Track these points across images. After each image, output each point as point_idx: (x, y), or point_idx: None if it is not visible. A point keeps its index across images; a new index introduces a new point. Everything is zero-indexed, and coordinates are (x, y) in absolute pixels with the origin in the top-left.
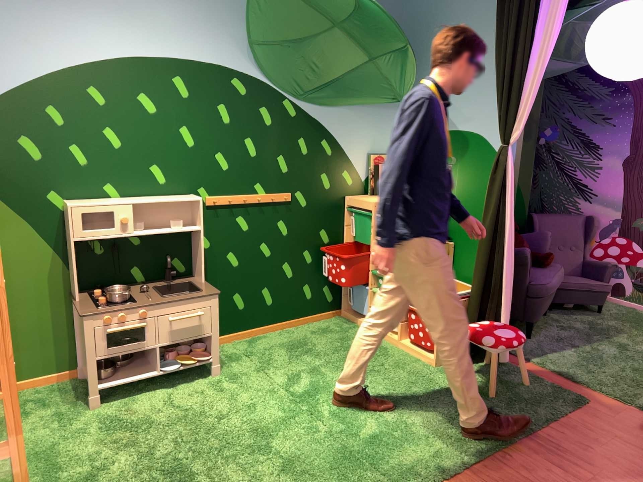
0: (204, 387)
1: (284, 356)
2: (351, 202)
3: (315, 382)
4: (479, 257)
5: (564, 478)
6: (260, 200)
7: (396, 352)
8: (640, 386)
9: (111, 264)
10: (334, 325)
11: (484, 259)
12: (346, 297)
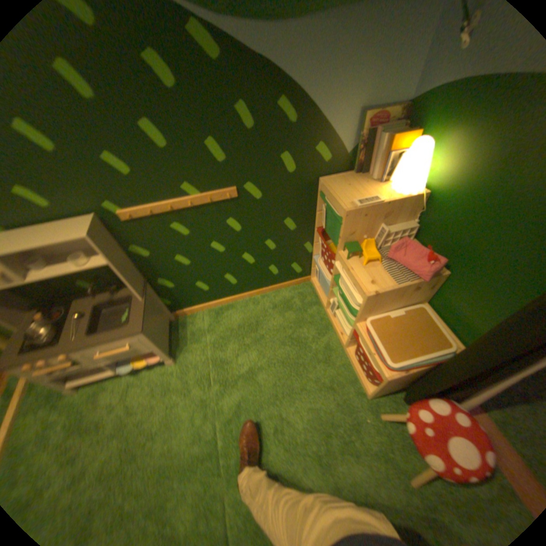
0: (158, 378)
1: (236, 342)
2: (323, 190)
3: (244, 396)
4: (478, 354)
5: None
6: (195, 203)
7: (339, 358)
8: None
9: (51, 282)
10: (298, 297)
11: (484, 365)
12: (314, 269)
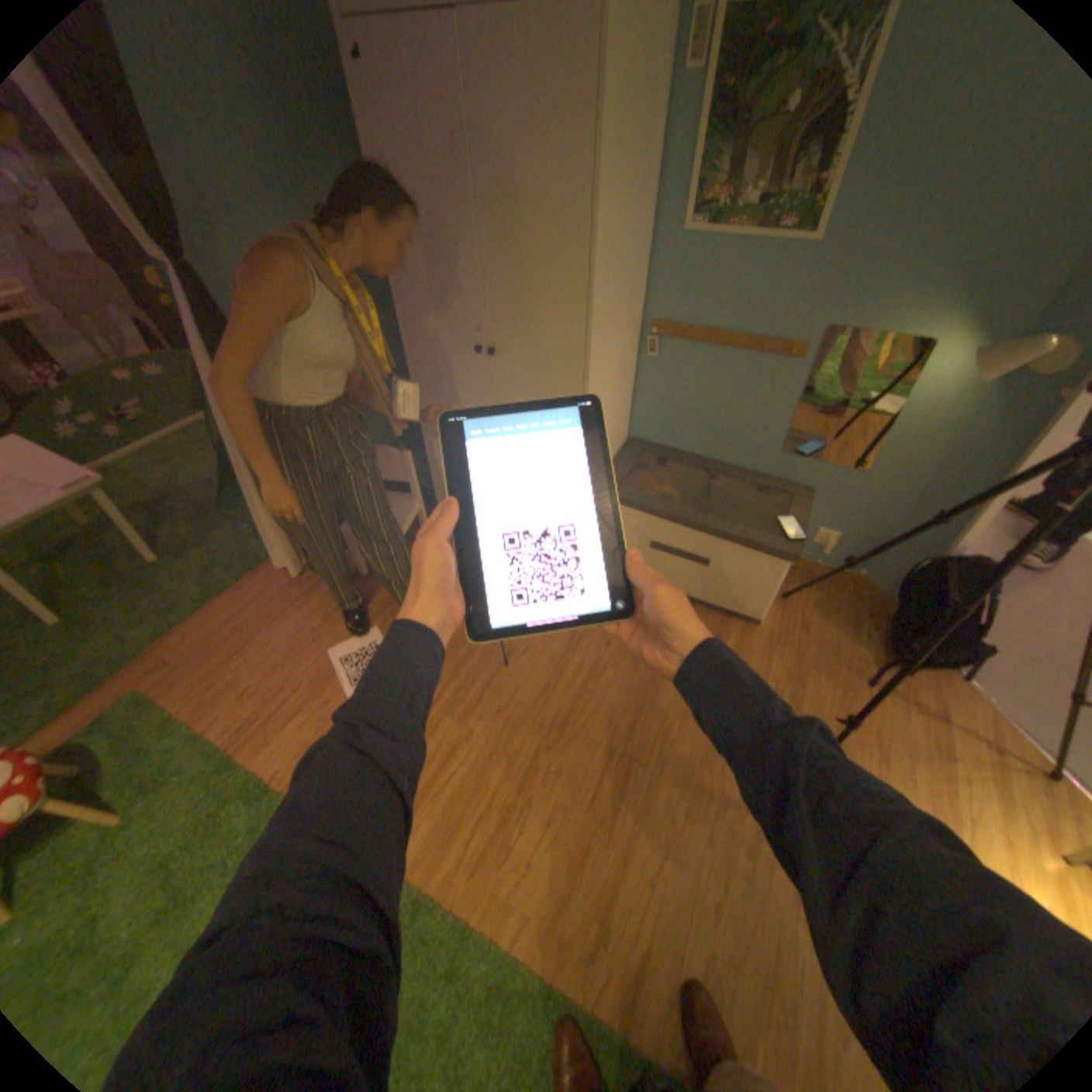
0: None
1: None
2: None
3: None
4: None
5: (309, 715)
6: None
7: None
8: (95, 636)
9: None
10: None
11: None
12: None
